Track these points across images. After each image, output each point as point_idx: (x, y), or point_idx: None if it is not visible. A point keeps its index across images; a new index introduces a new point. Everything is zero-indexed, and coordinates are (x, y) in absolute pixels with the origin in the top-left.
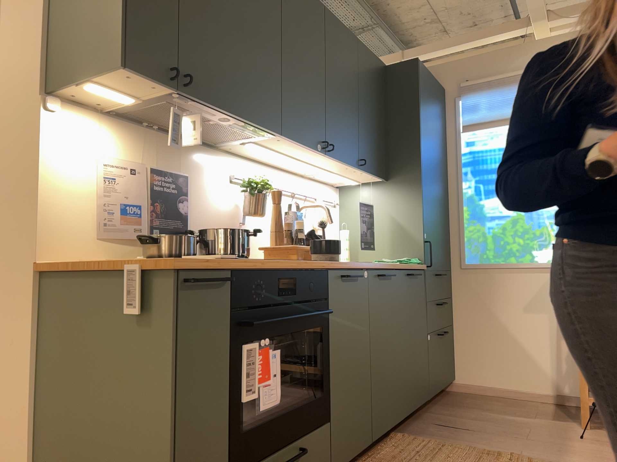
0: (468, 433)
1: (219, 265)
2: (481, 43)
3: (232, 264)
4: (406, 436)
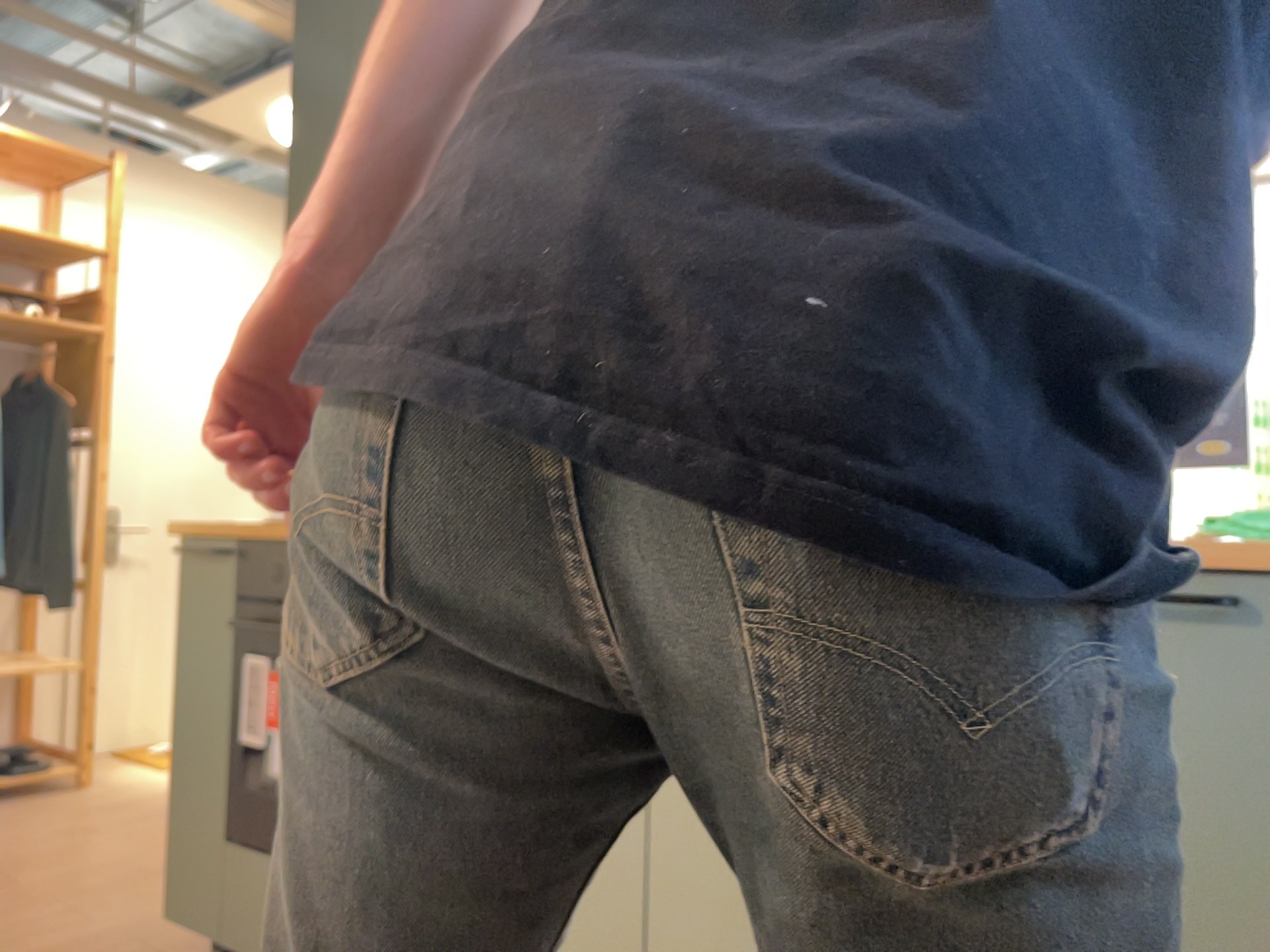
0: None
1: (215, 532)
2: None
3: (228, 530)
4: None
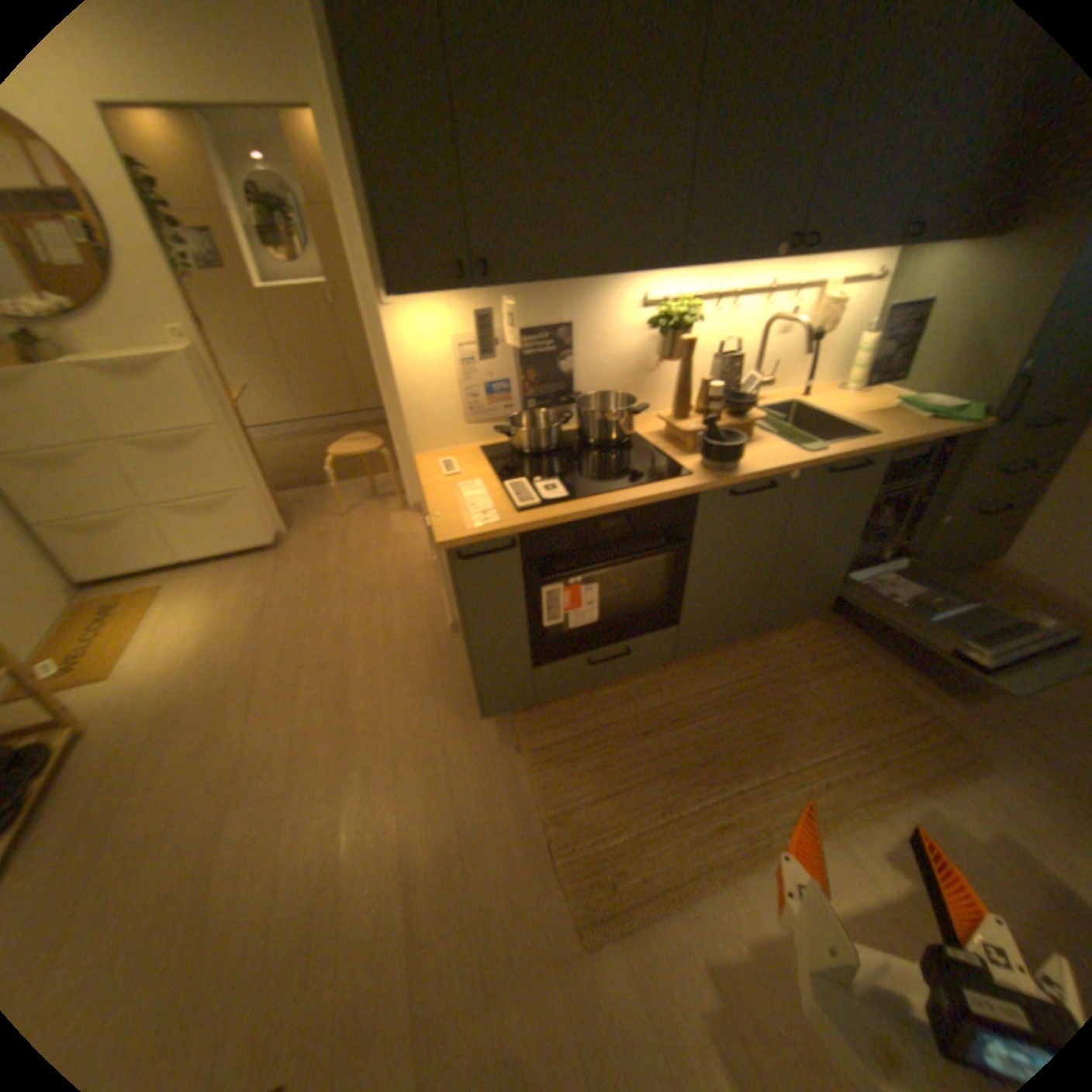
0: (918, 656)
1: (500, 534)
2: None
3: (518, 529)
4: (825, 629)
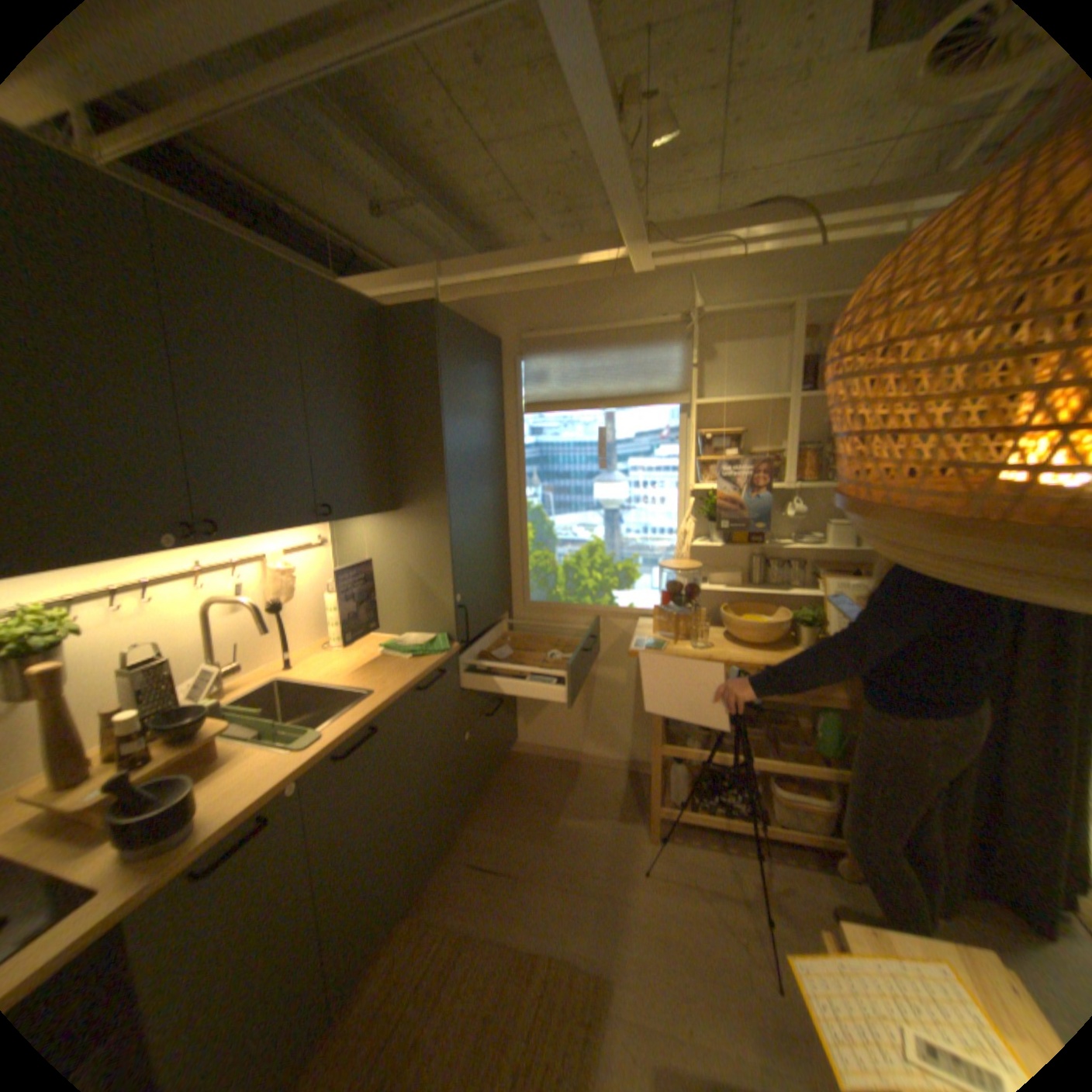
0: (506, 890)
1: None
2: (554, 265)
3: None
4: (414, 928)
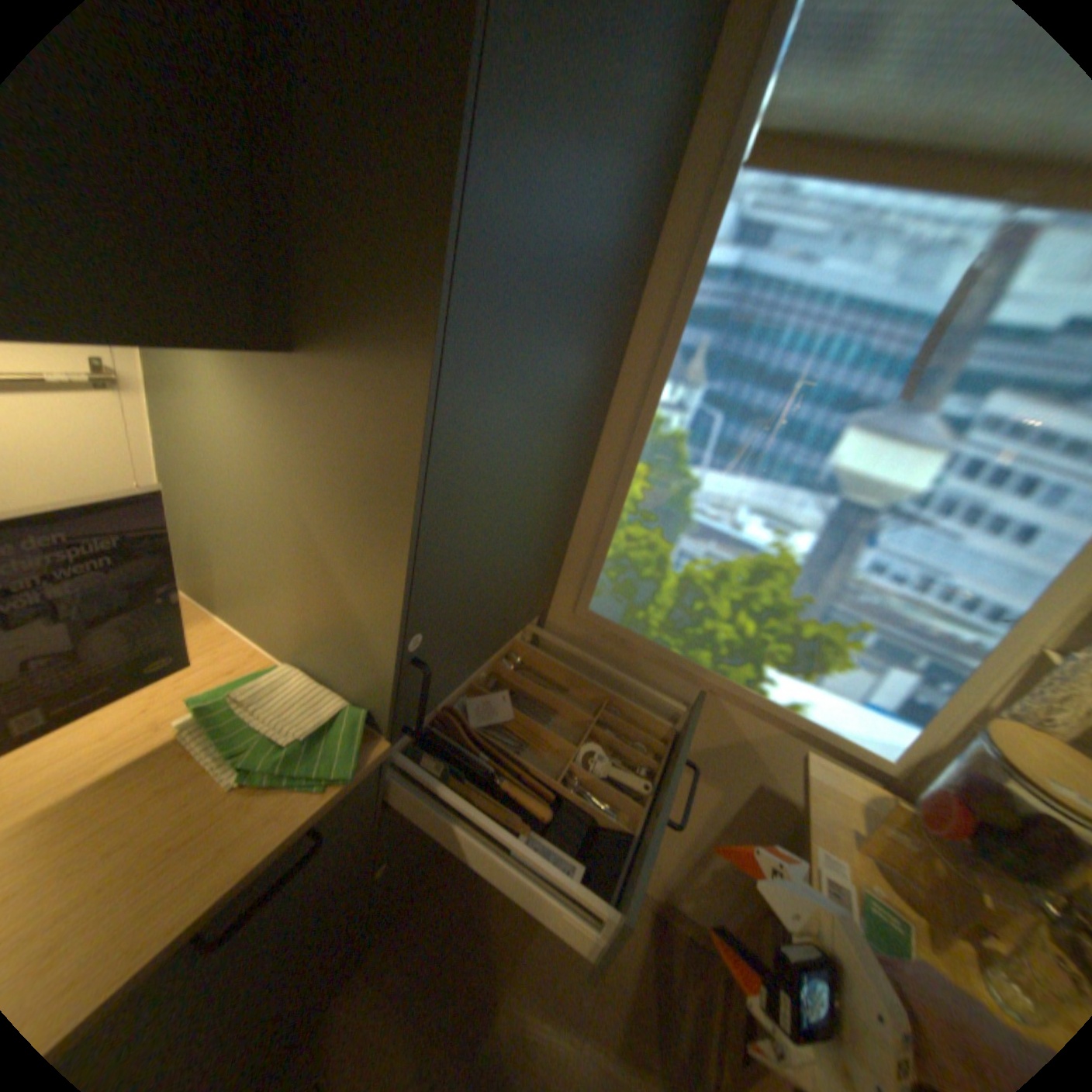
0: None
1: None
2: None
3: None
4: None
